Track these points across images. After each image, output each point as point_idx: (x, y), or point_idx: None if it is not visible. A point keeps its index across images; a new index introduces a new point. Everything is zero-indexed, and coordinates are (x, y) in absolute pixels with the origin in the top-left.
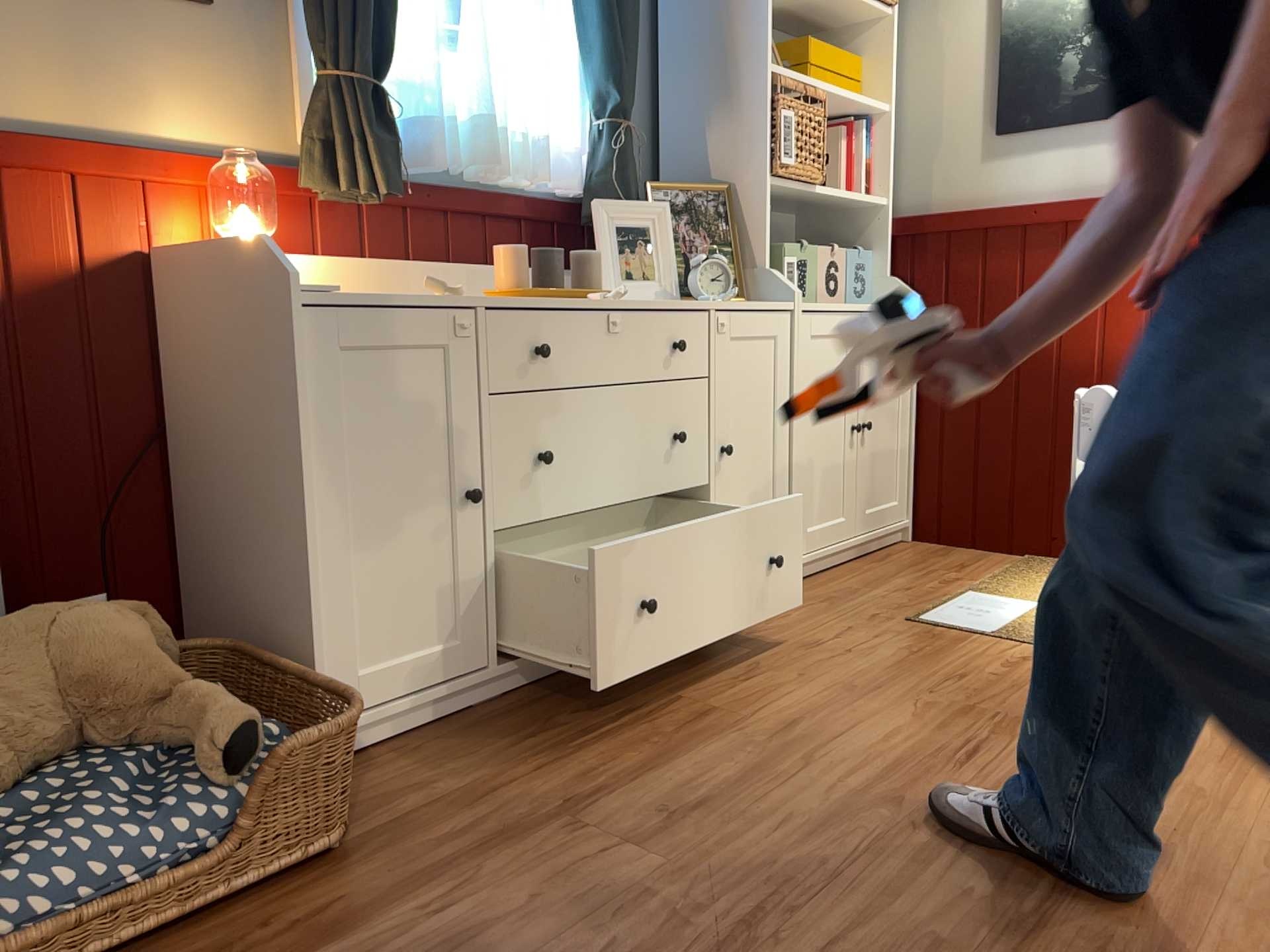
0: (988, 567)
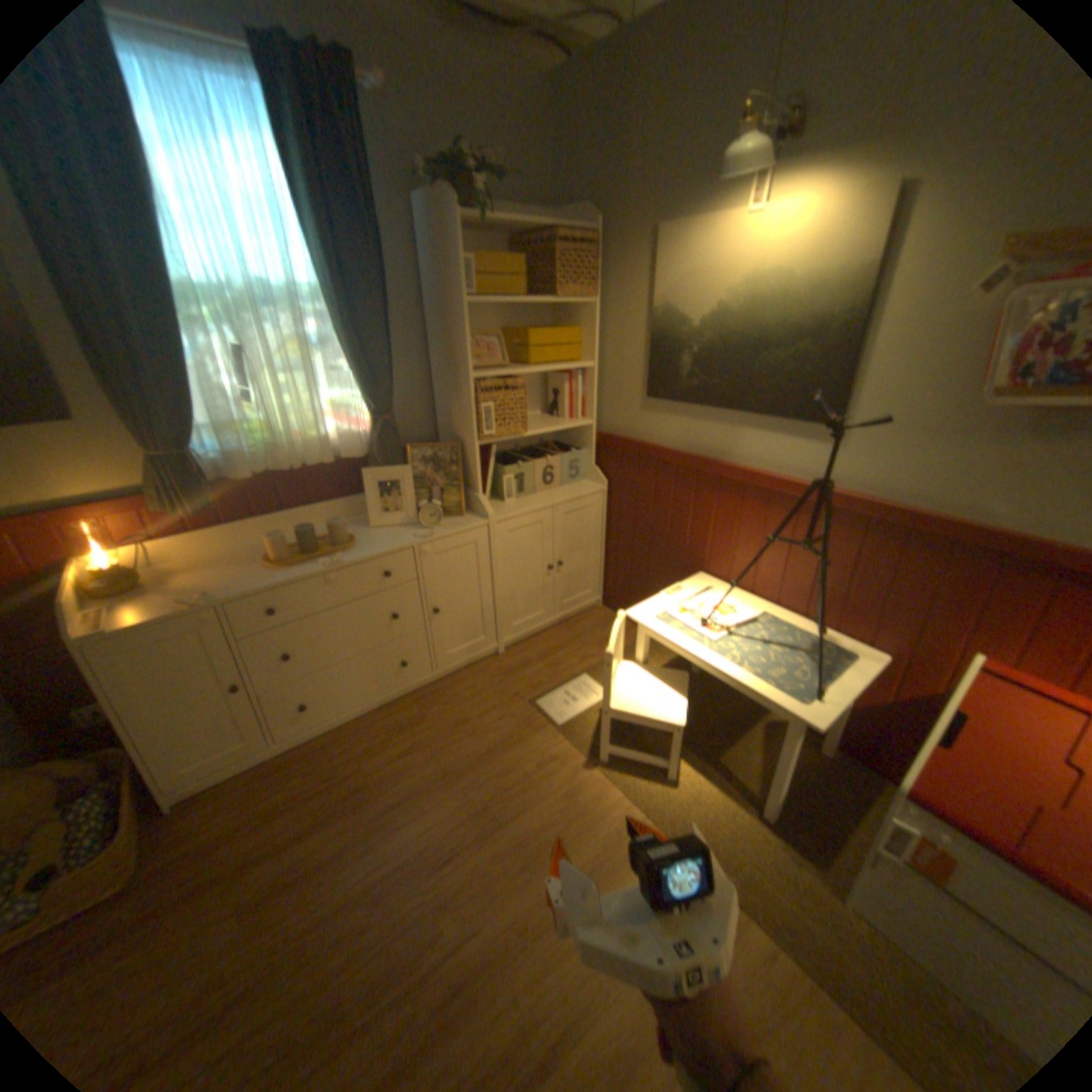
0: None
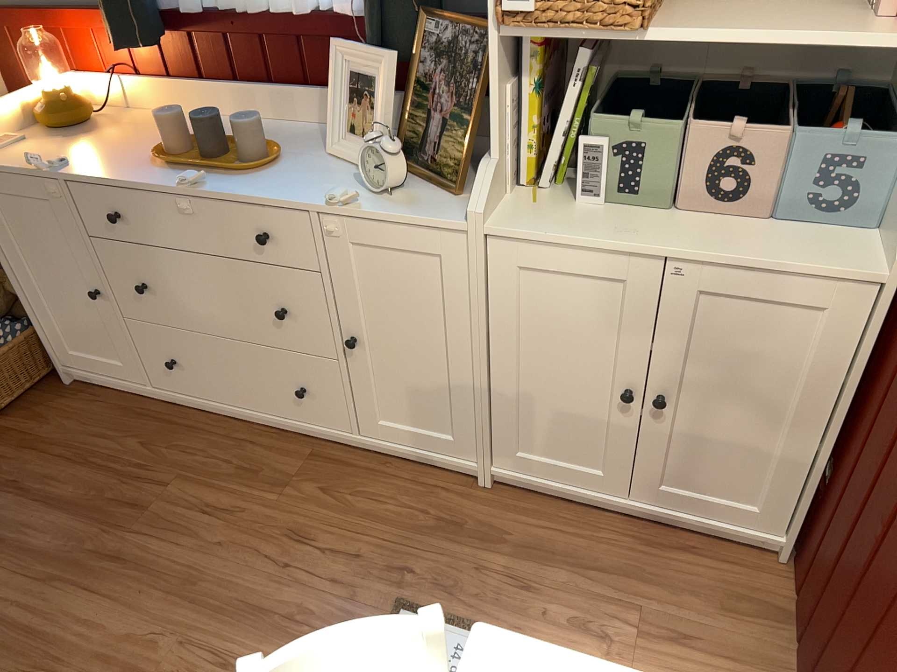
0: (688, 667)
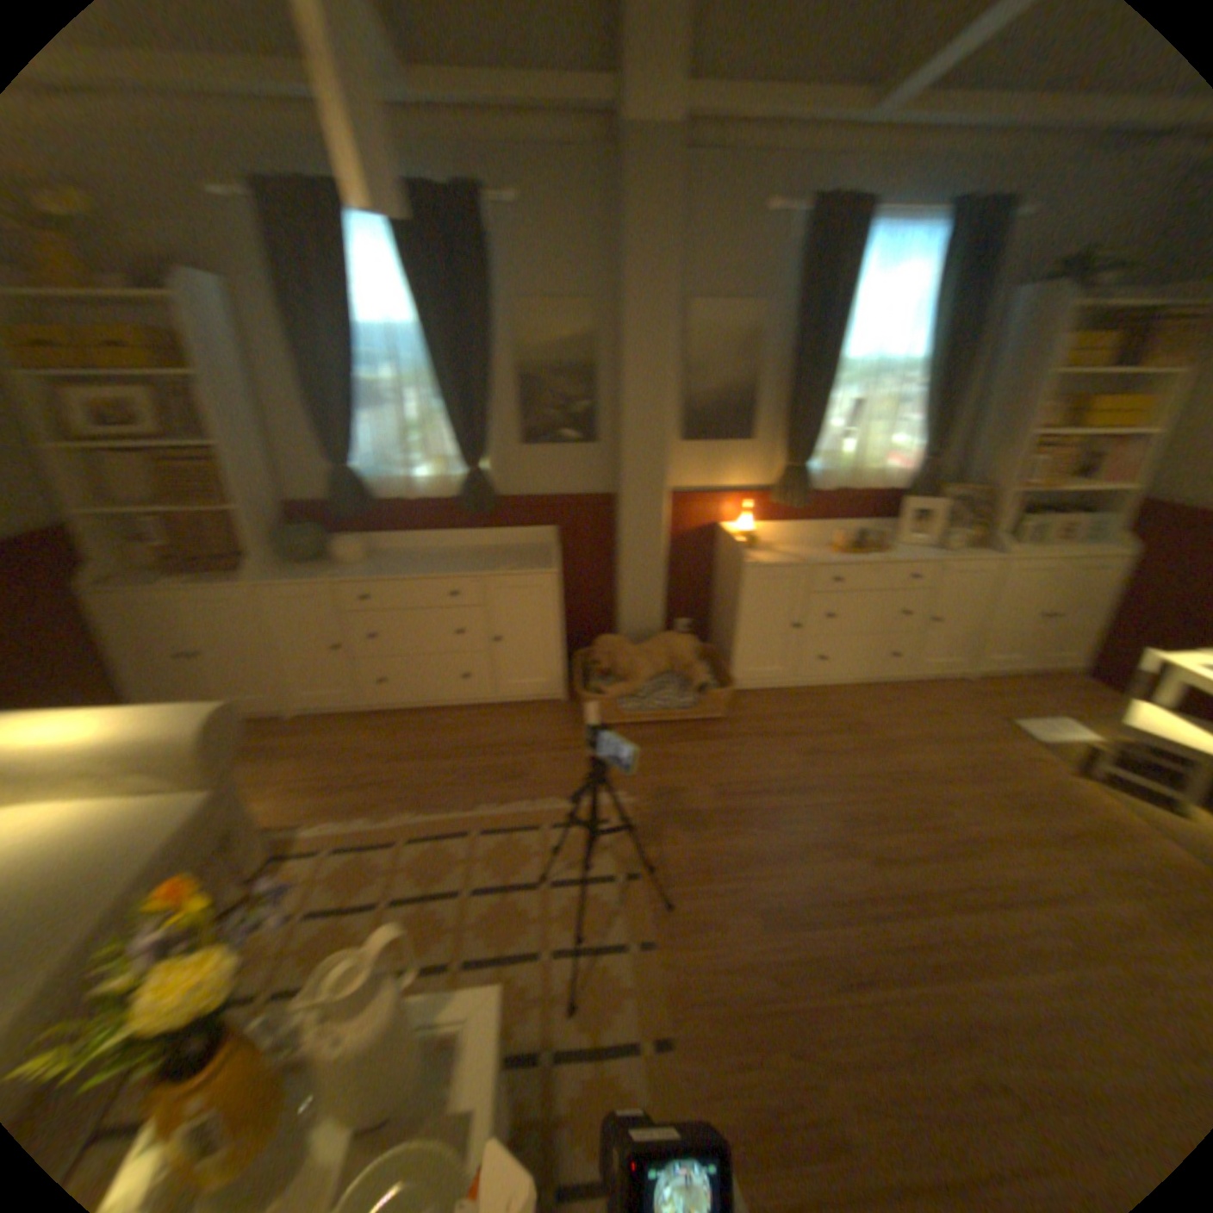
0: (1109, 710)
